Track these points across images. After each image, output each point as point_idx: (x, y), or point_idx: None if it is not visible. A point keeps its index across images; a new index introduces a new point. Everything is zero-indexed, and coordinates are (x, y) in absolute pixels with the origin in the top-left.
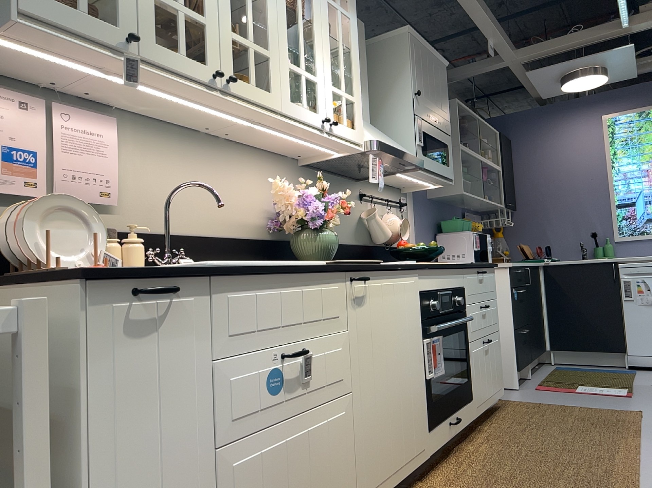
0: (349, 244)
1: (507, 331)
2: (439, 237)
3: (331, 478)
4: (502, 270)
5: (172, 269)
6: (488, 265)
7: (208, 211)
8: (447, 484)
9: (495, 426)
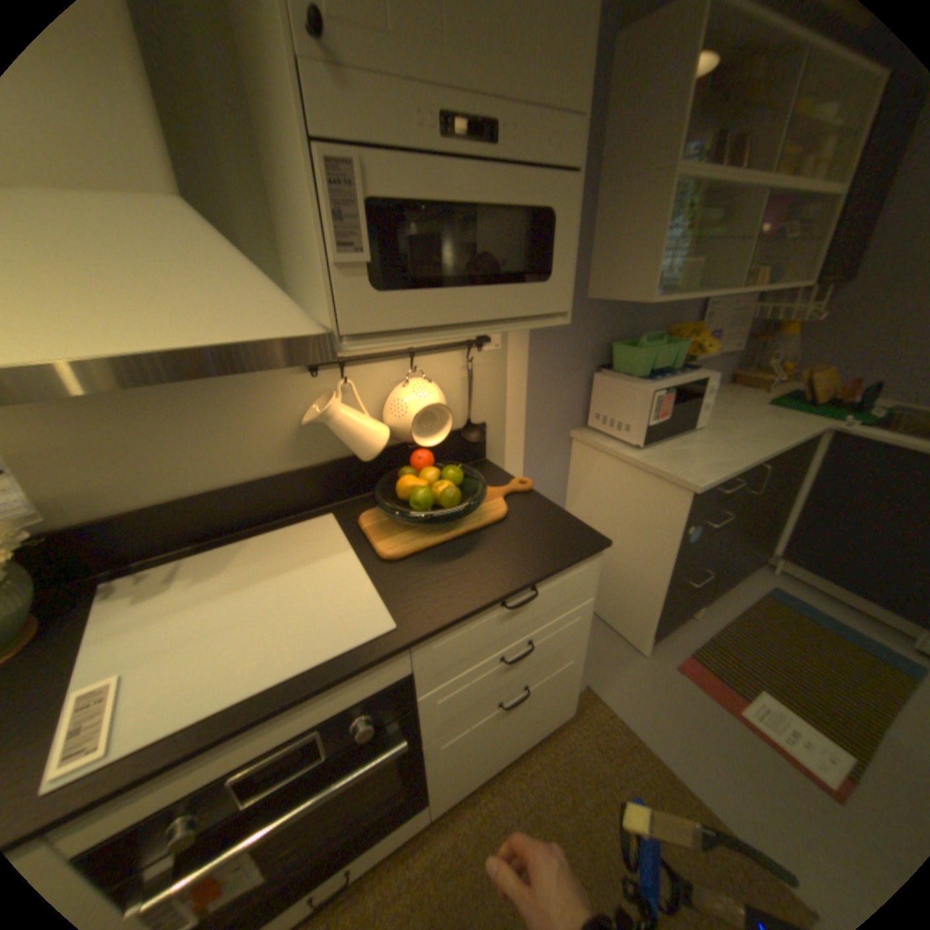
0: (262, 480)
1: (655, 583)
2: (597, 376)
3: None
4: (679, 489)
5: None
6: (552, 574)
7: None
8: None
9: (488, 814)
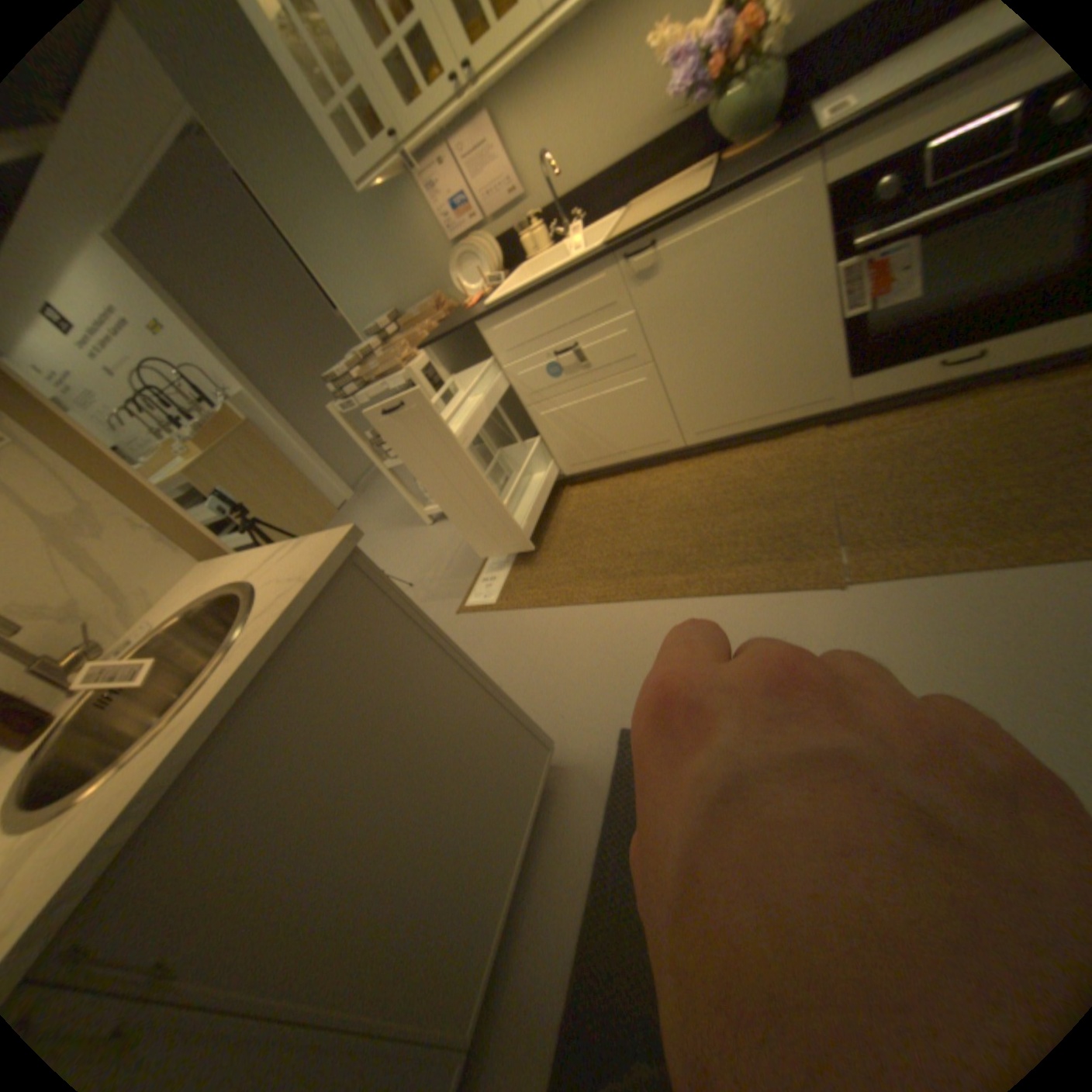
0: None
1: None
2: None
3: (639, 420)
4: None
5: (452, 329)
6: None
7: (609, 128)
8: (847, 438)
9: None
